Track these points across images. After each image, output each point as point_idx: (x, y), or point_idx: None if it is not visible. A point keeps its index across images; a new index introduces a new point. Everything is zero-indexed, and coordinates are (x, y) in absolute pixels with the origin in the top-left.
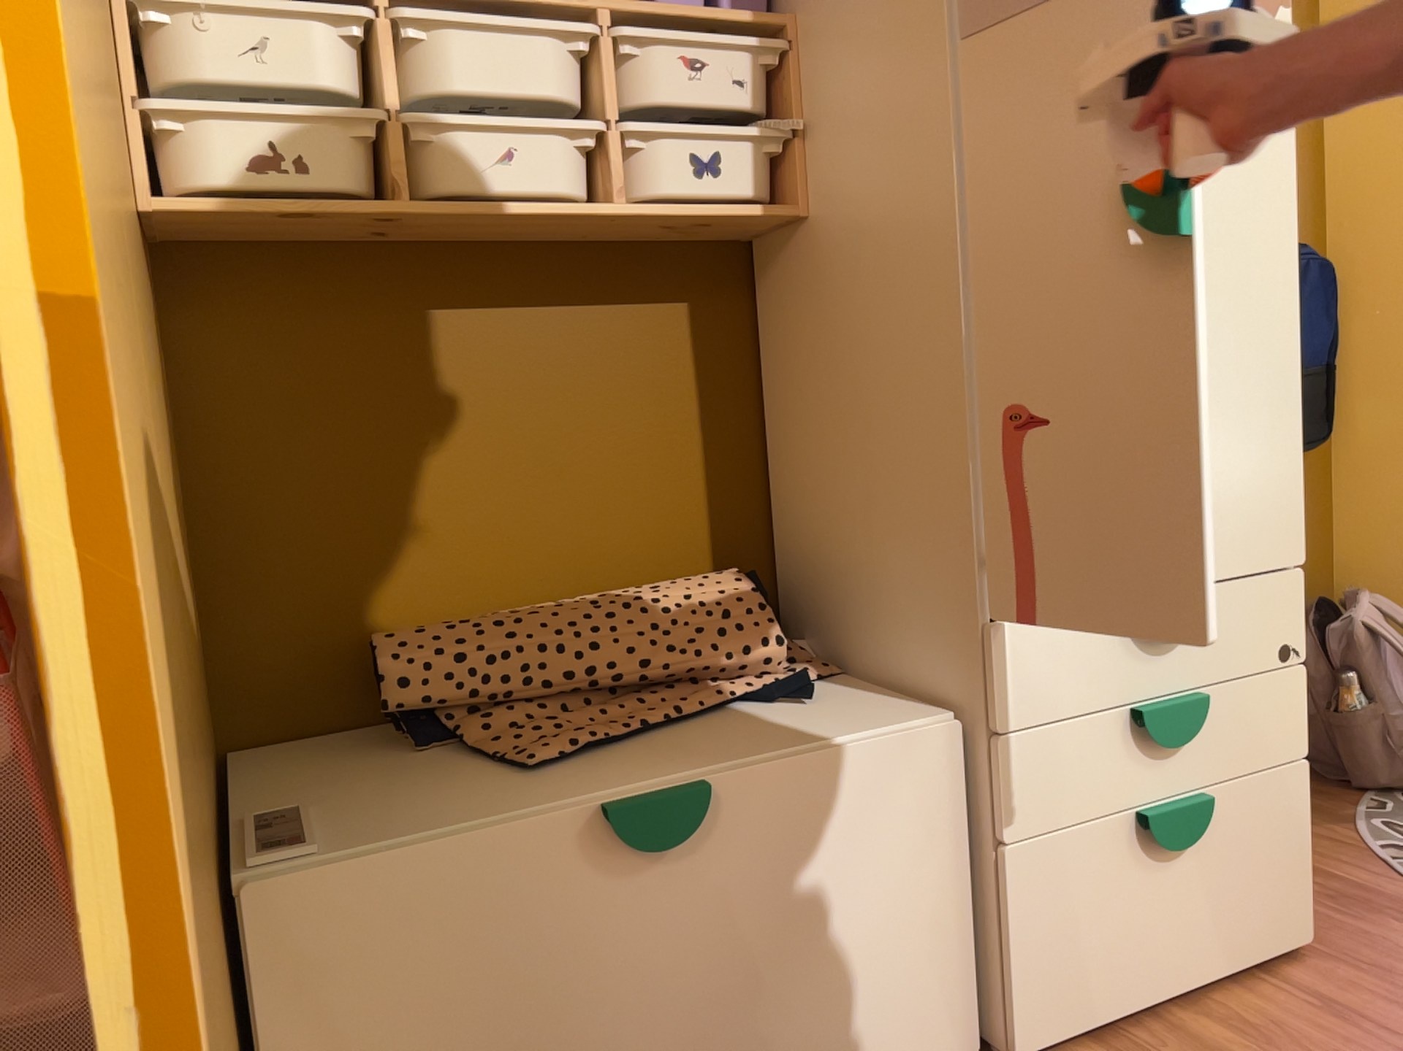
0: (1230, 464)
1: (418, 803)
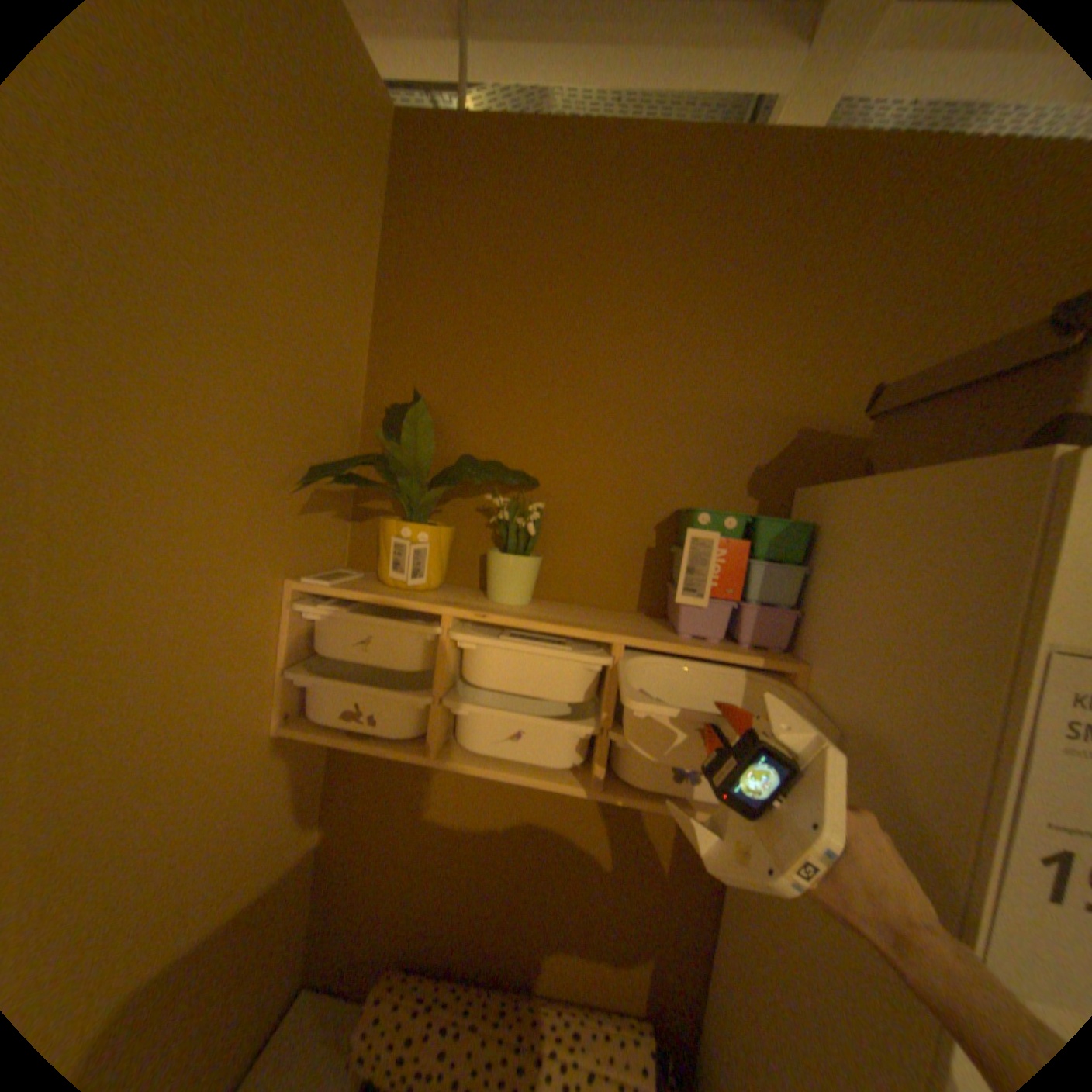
0: None
1: None
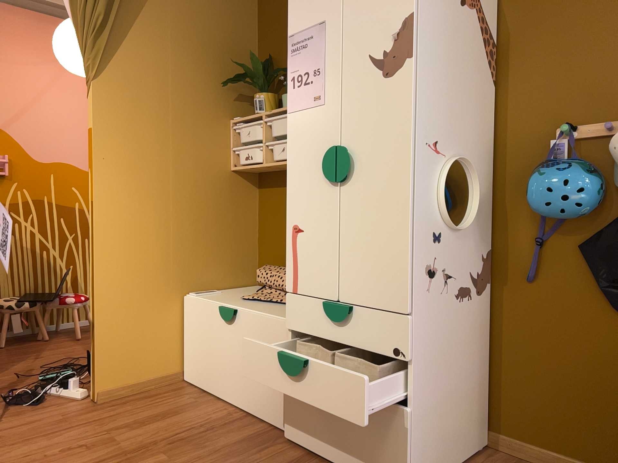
0: (370, 259)
1: (223, 296)
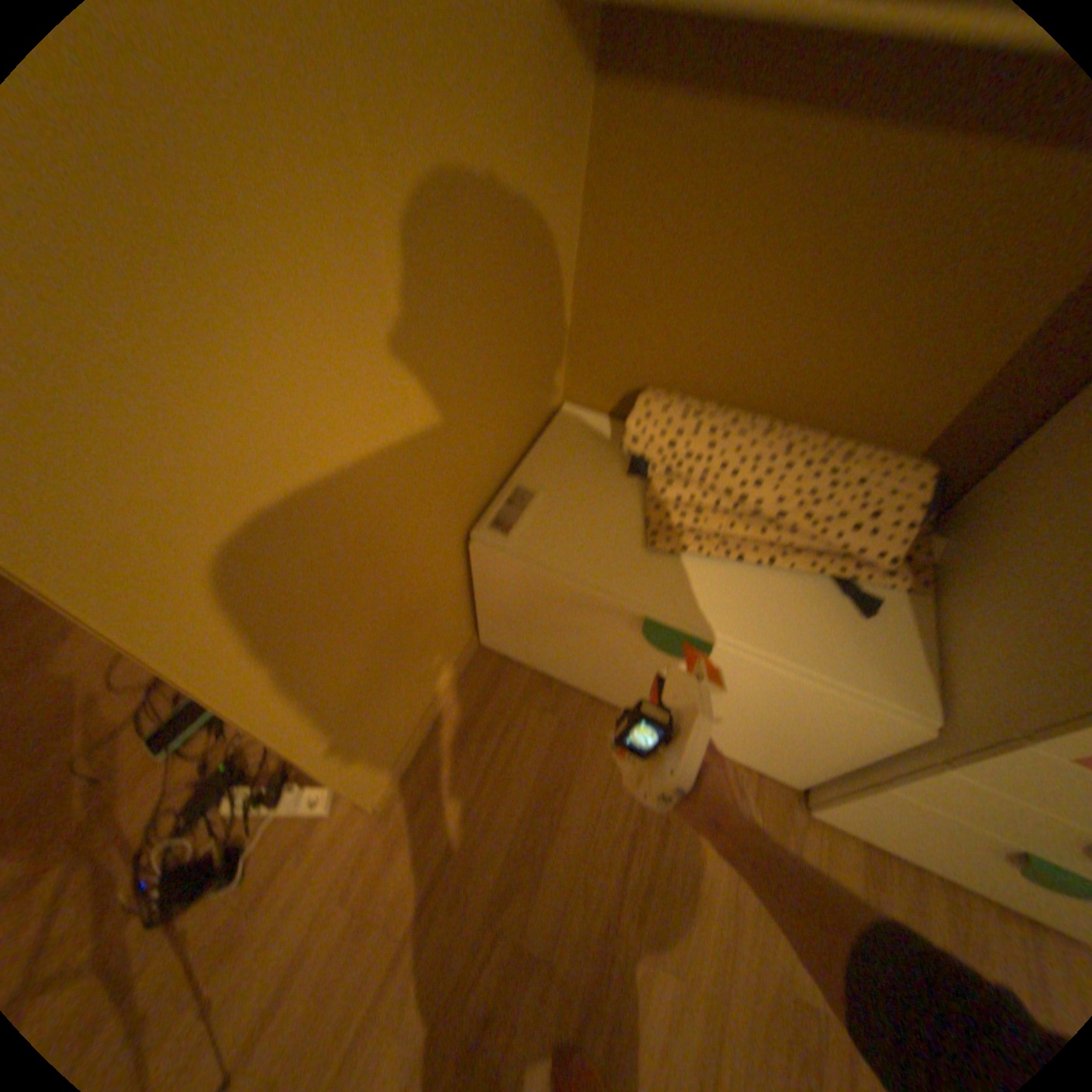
0: None
1: (582, 528)
